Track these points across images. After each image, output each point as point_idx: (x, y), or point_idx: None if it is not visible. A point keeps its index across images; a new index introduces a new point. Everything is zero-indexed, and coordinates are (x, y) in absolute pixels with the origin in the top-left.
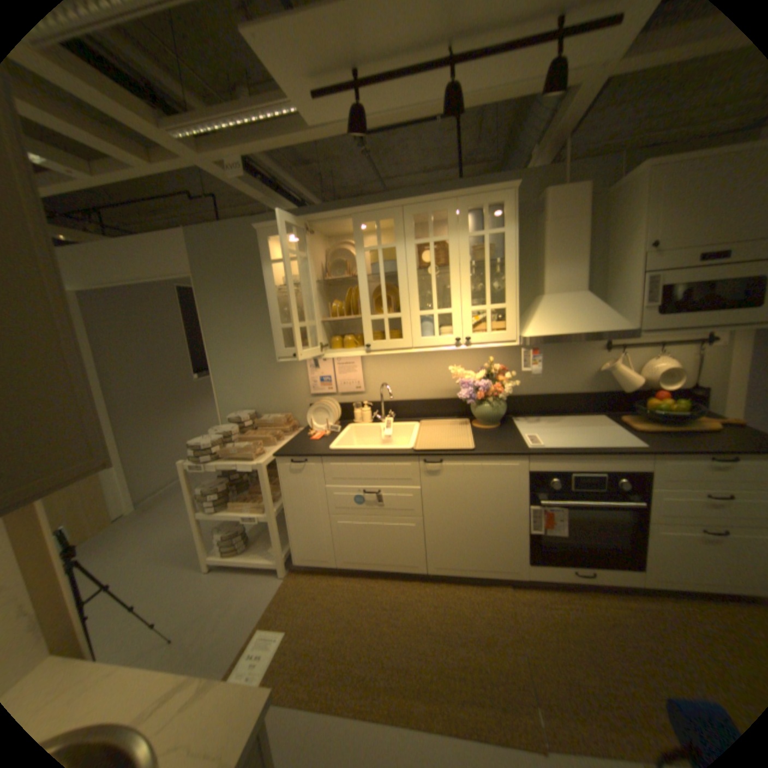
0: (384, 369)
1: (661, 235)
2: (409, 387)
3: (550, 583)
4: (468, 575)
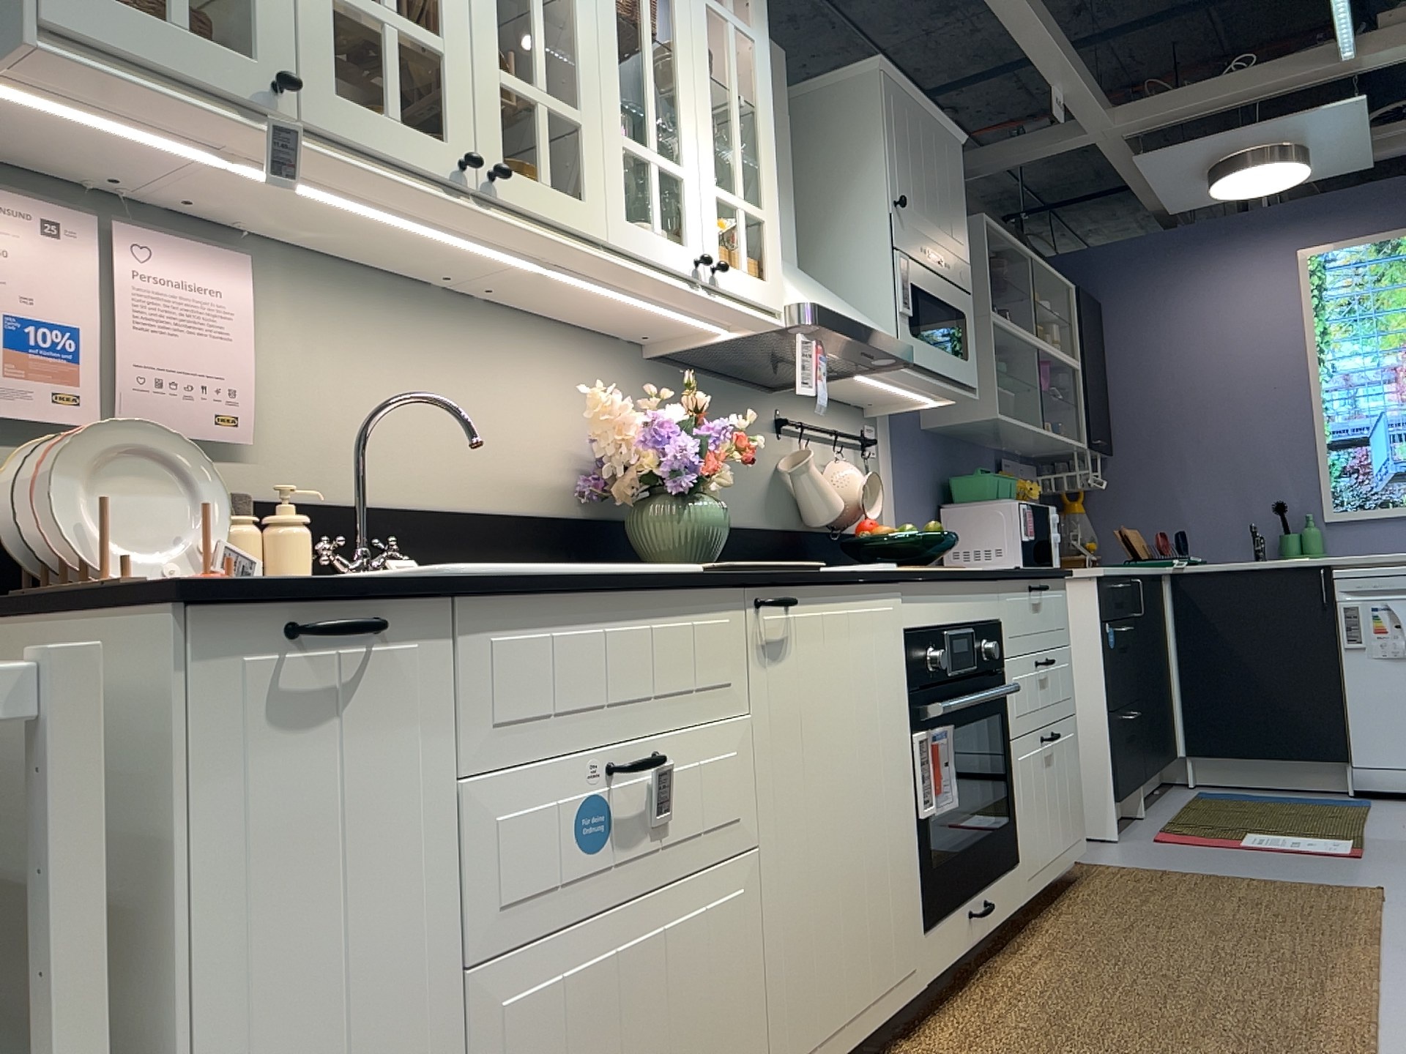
0: (333, 357)
1: (901, 193)
2: (419, 454)
3: (947, 968)
4: (846, 1039)
